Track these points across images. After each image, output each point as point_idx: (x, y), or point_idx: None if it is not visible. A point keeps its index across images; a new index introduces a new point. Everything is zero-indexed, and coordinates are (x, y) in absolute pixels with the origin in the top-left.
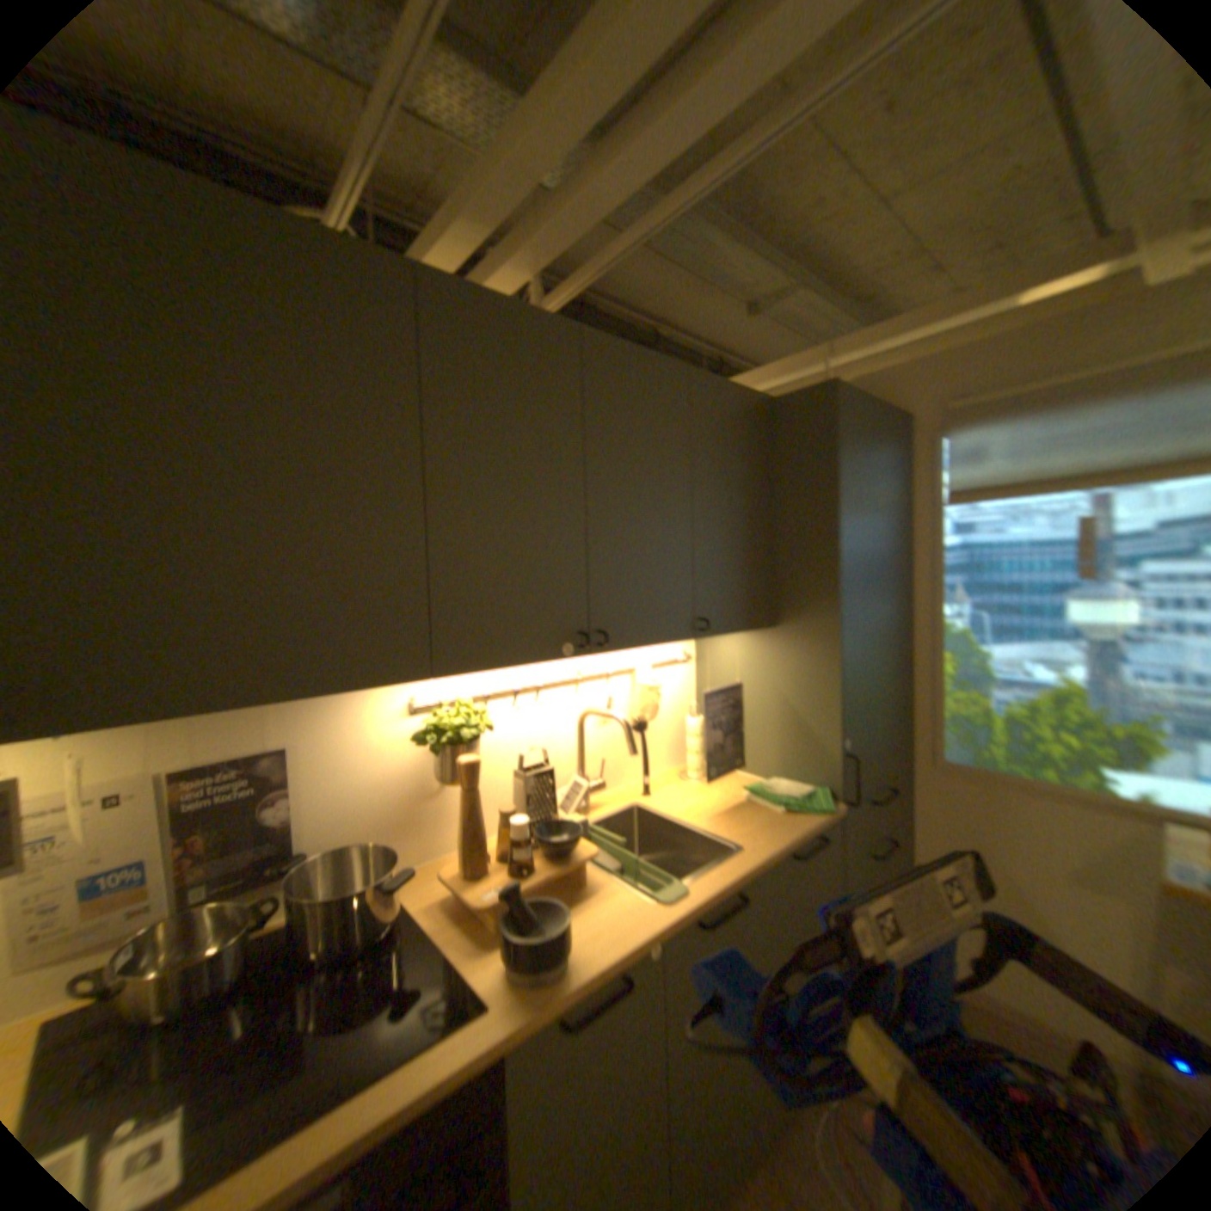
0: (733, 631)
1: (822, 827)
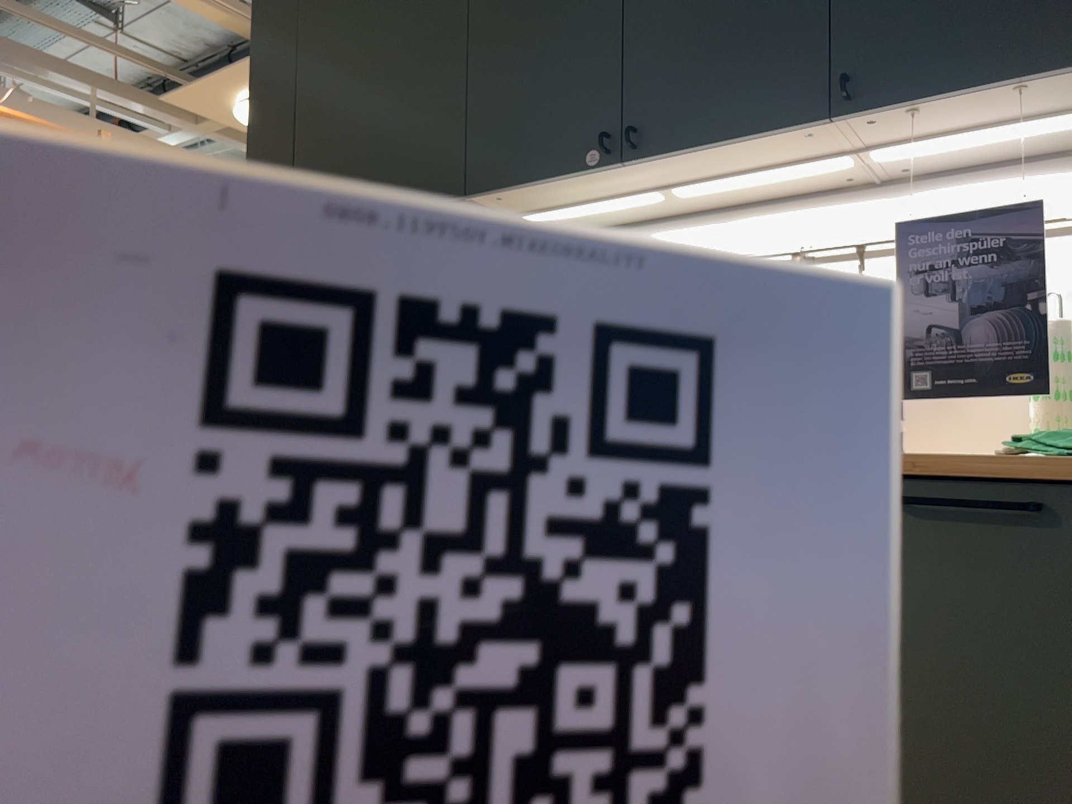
0: (998, 92)
1: (1019, 467)
